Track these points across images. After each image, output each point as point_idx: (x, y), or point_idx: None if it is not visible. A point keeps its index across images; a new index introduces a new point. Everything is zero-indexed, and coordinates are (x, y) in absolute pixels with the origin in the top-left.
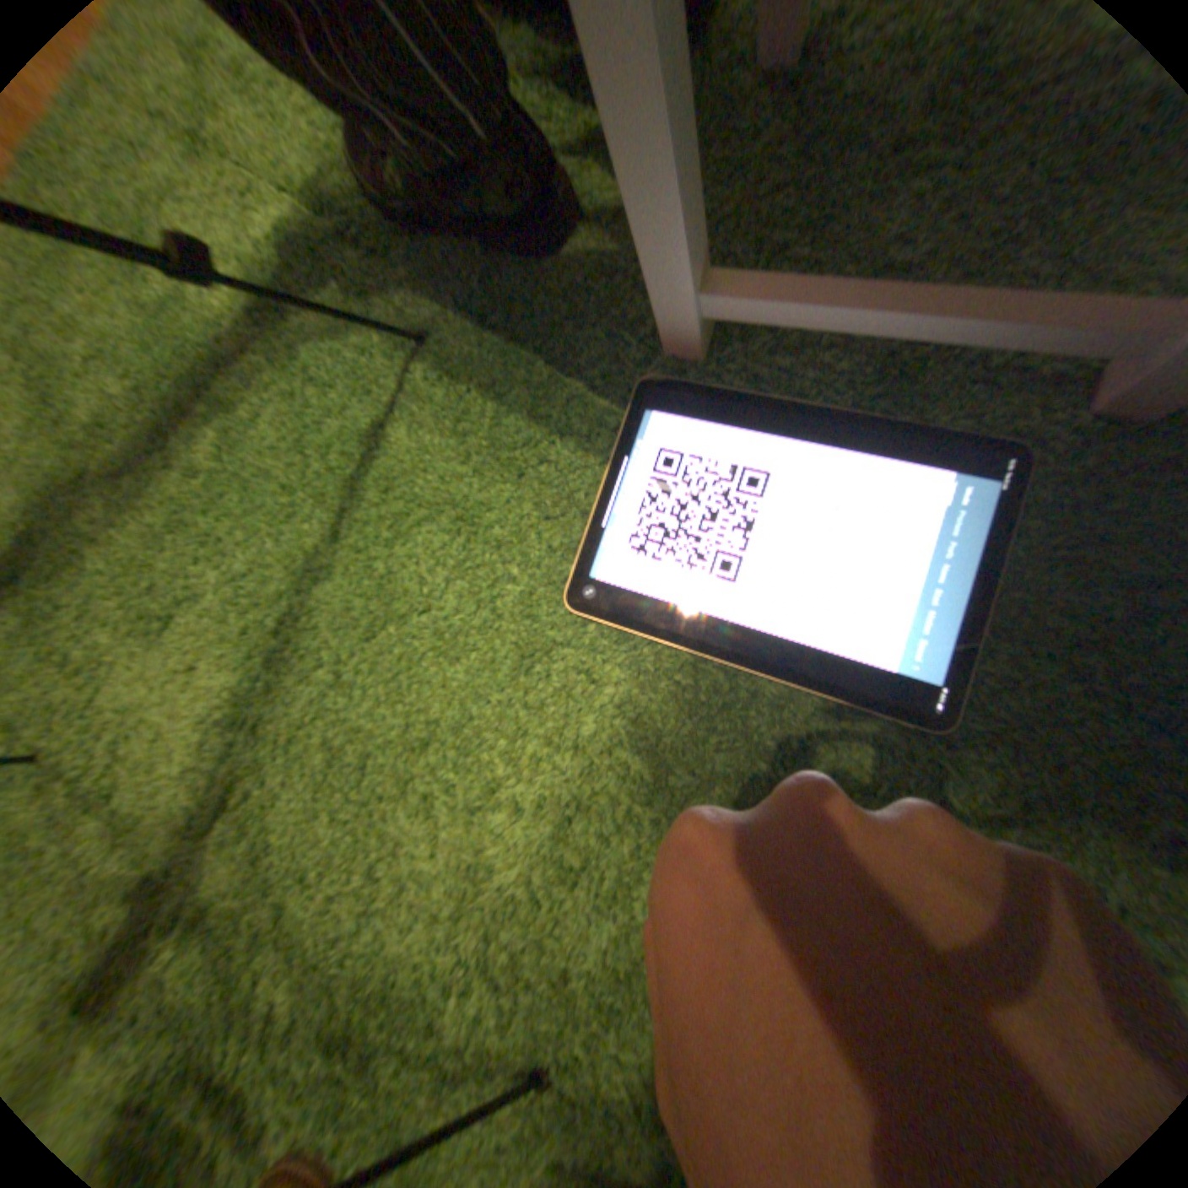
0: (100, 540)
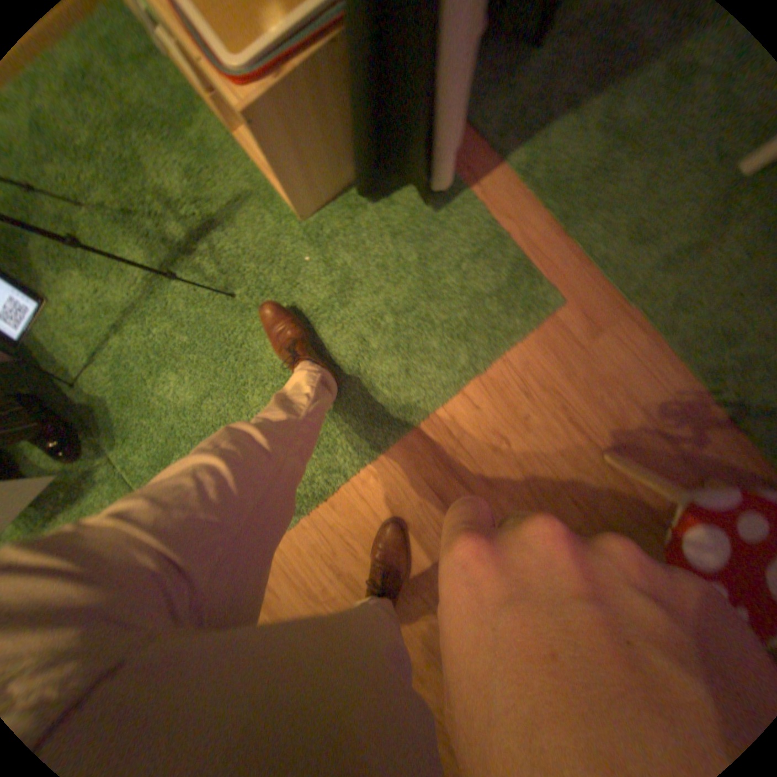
0: (198, 365)
